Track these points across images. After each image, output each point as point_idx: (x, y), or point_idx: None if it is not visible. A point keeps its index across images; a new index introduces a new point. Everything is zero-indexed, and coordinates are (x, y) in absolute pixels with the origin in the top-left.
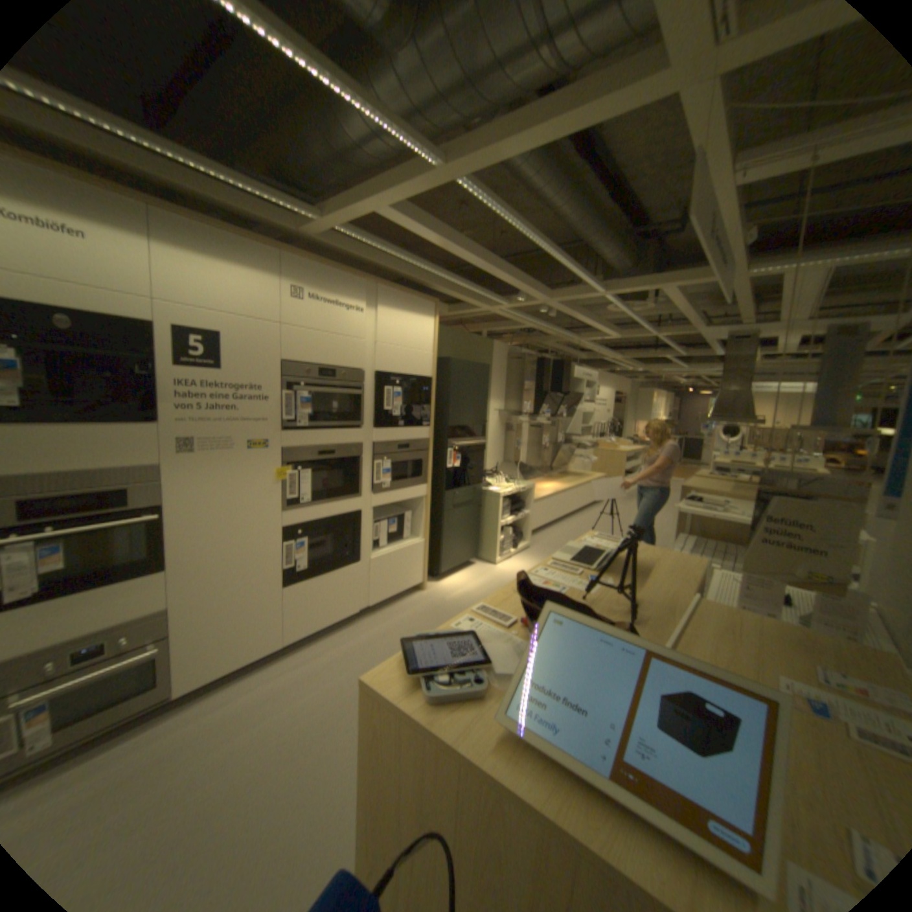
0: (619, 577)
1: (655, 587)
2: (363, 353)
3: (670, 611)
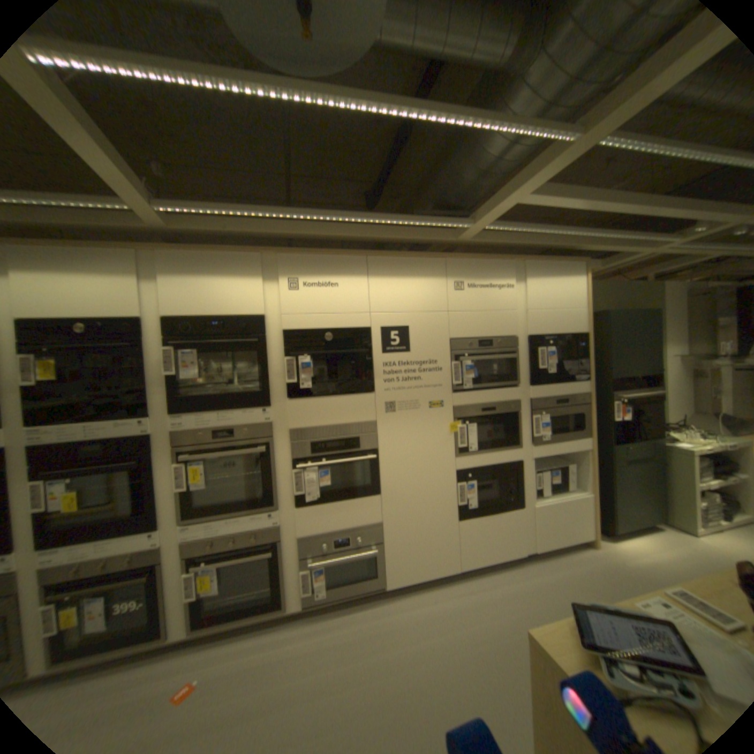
0: None
1: None
2: (515, 321)
3: None
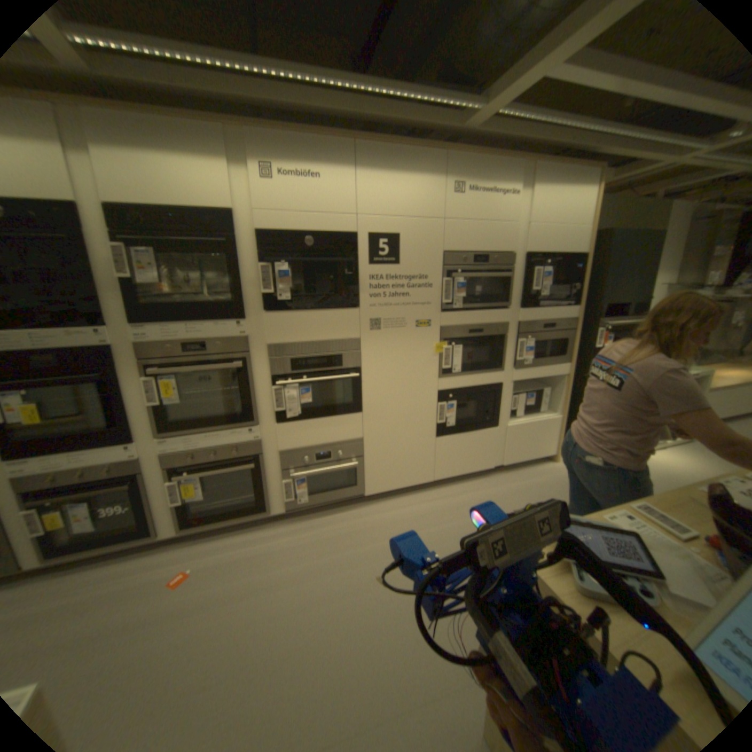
0: None
1: None
2: (516, 235)
3: None
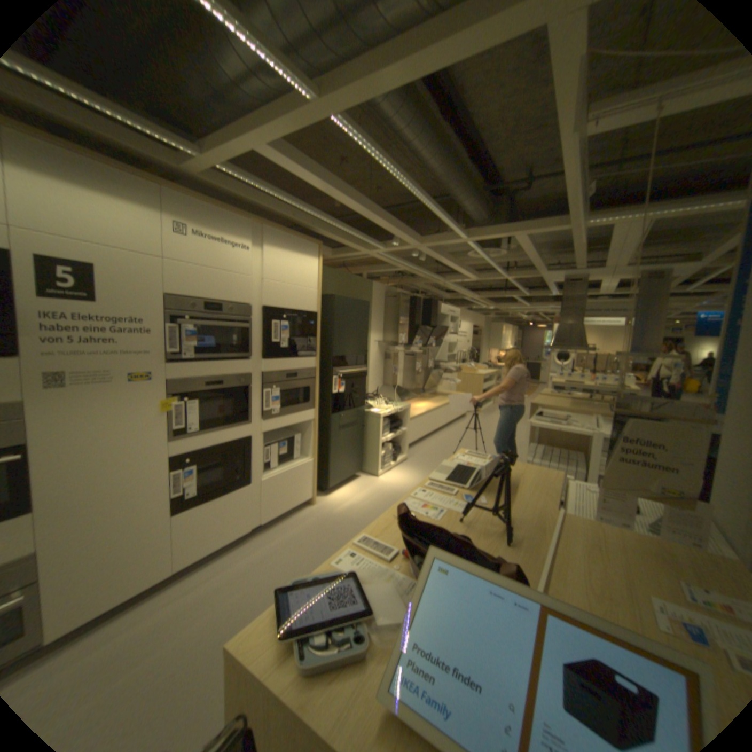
0: (491, 494)
1: (523, 504)
2: (249, 289)
3: (540, 529)
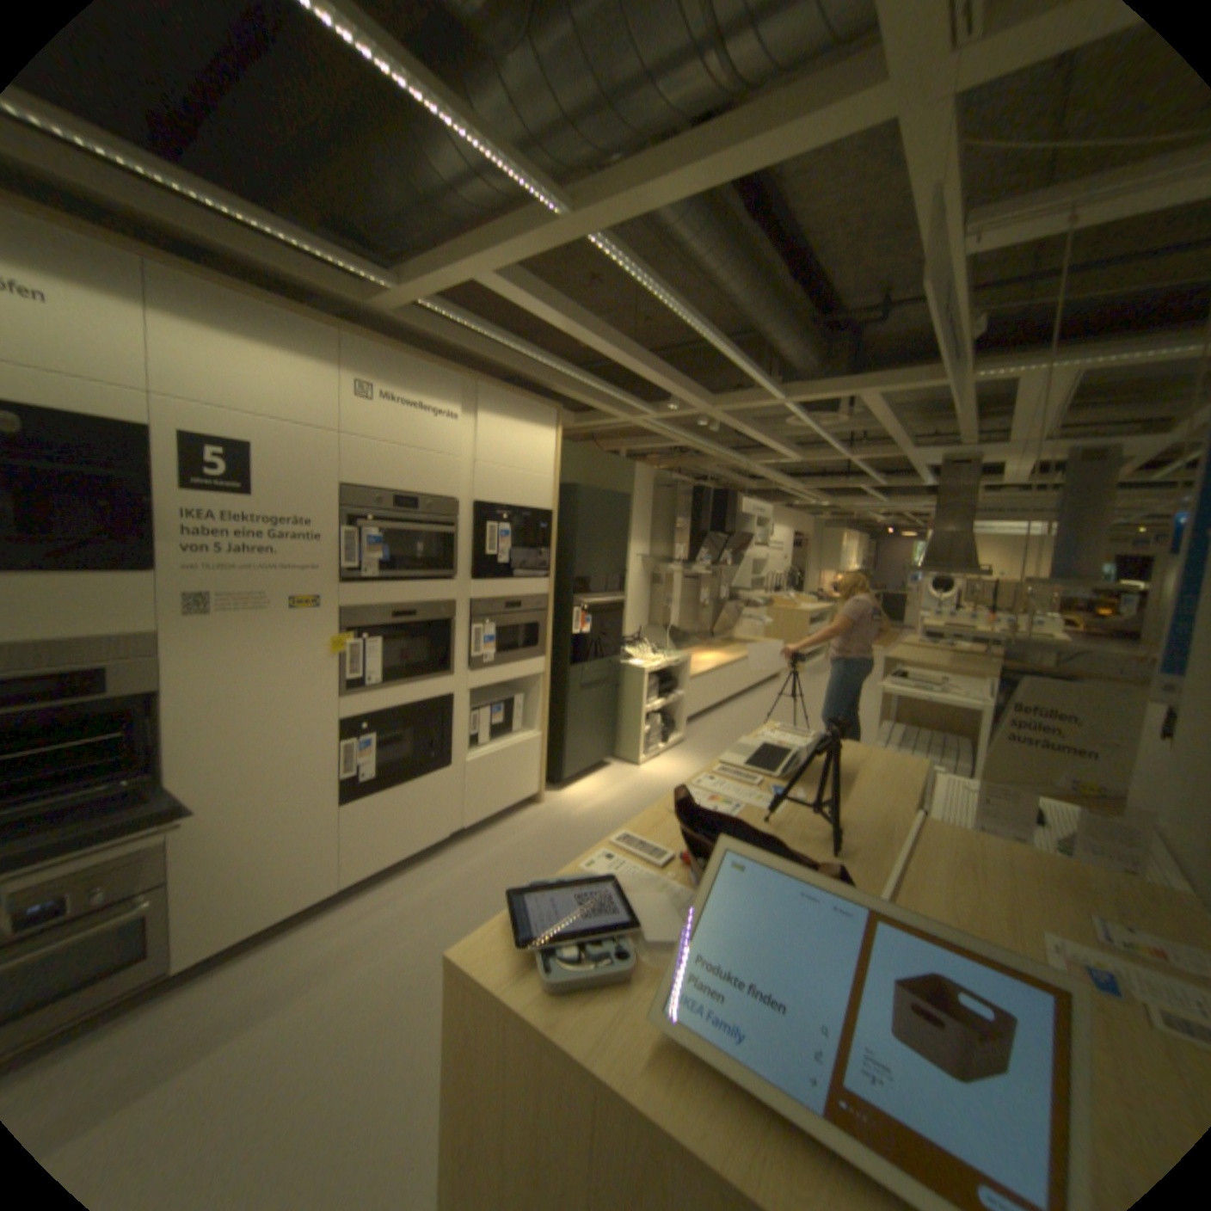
0: (812, 787)
1: (862, 802)
2: (456, 476)
3: (885, 837)
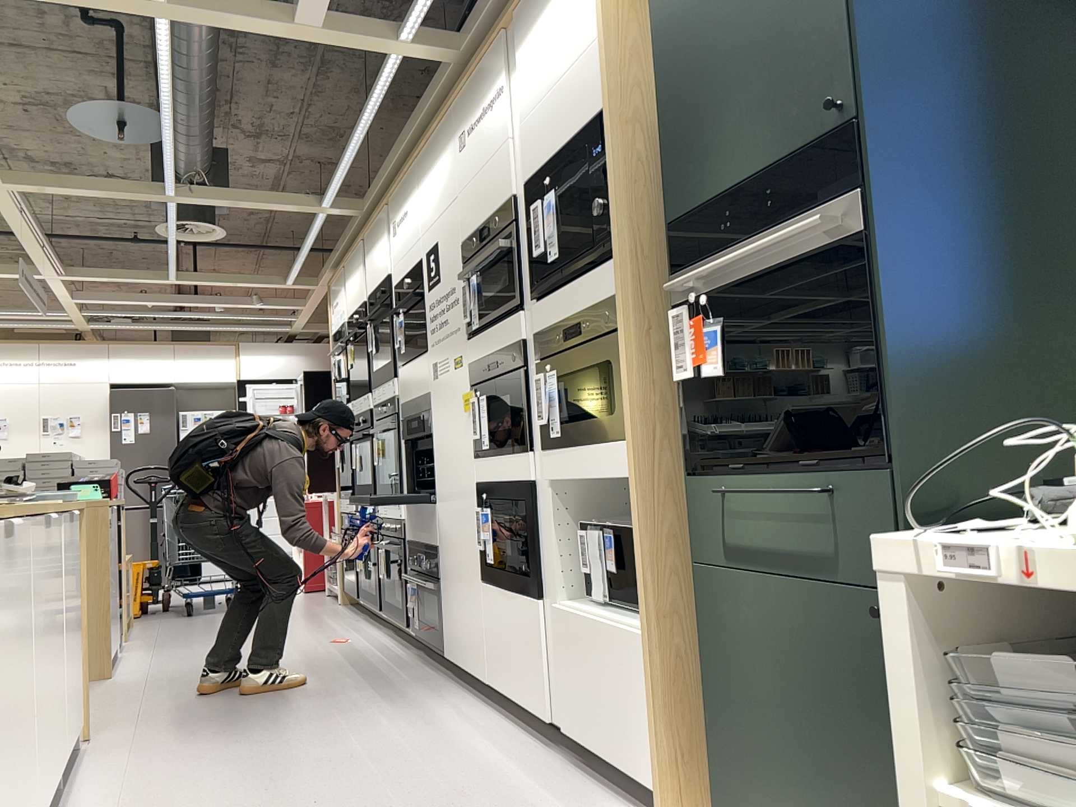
0: None
1: None
2: (509, 162)
3: None
